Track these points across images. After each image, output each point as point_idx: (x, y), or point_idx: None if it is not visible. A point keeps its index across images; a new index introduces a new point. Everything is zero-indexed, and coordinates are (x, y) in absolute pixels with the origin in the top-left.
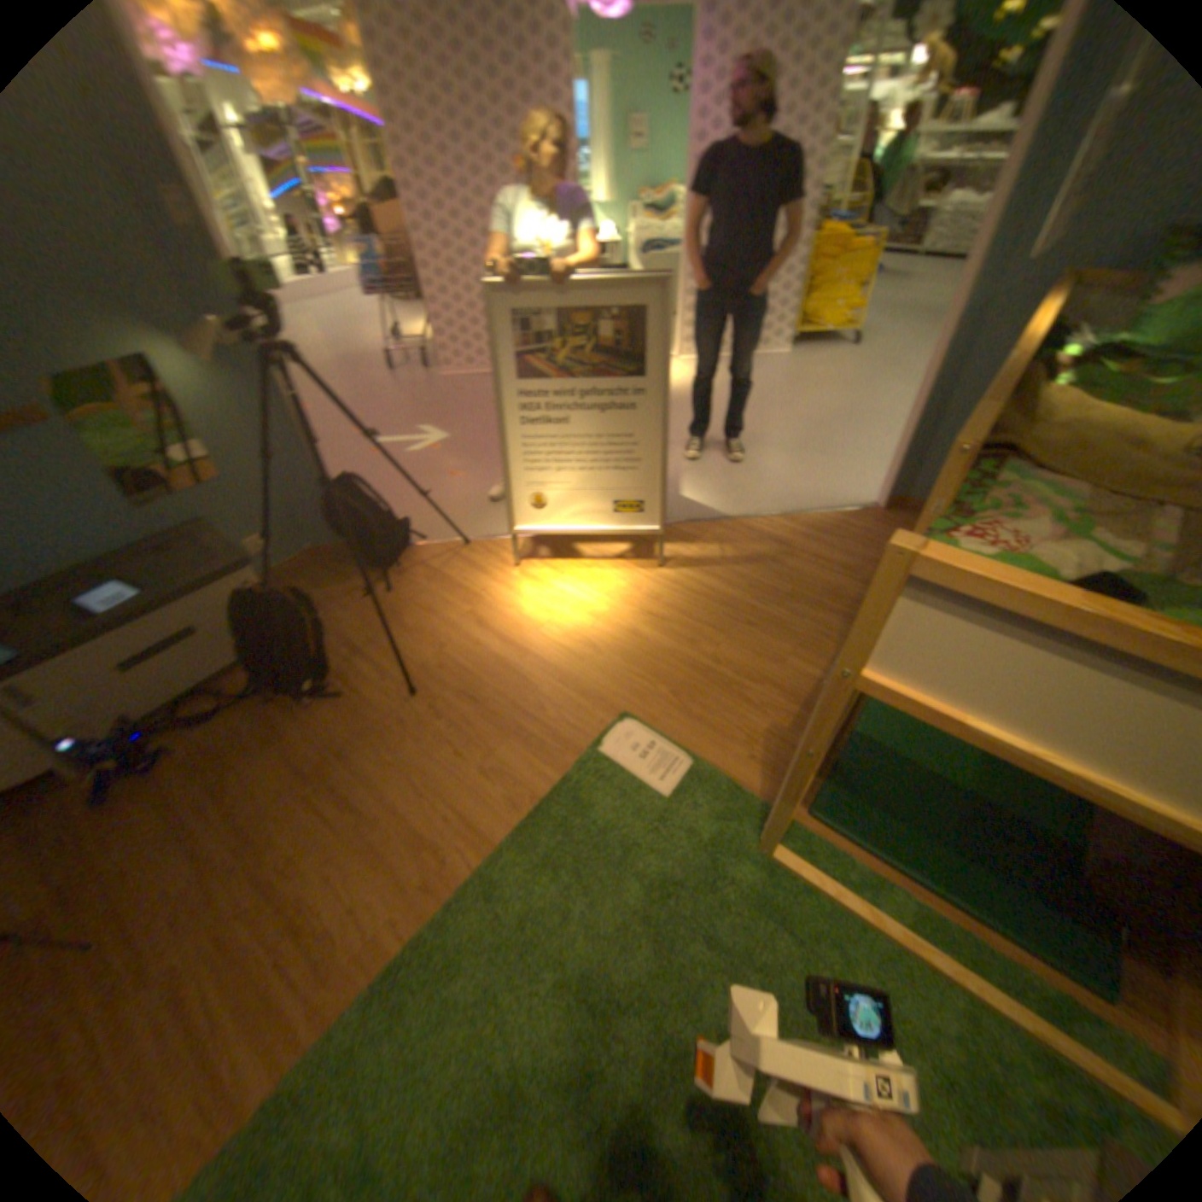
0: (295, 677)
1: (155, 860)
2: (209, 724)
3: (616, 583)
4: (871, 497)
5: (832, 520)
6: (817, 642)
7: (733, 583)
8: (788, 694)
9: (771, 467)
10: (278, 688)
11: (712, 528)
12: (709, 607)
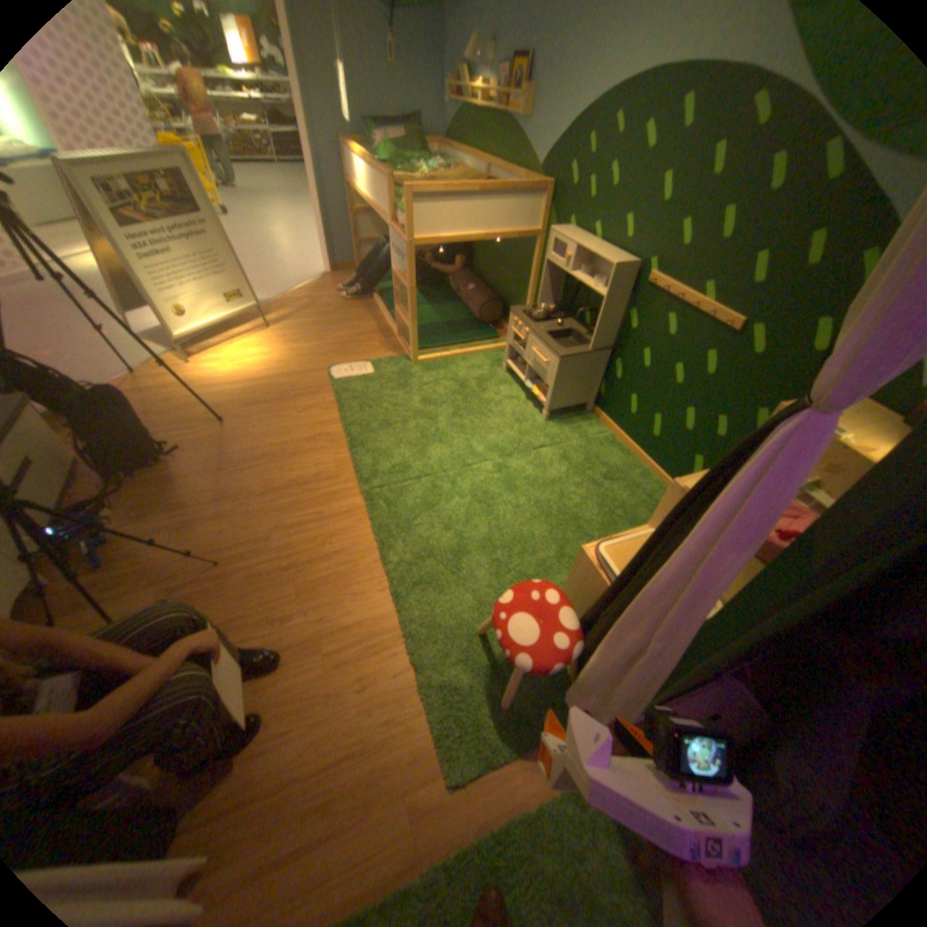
0: (125, 465)
1: (189, 537)
2: (102, 510)
3: (254, 342)
4: (319, 272)
5: (315, 284)
6: (361, 318)
7: (306, 318)
8: (371, 334)
9: (260, 277)
10: (122, 474)
11: (268, 307)
12: (308, 329)
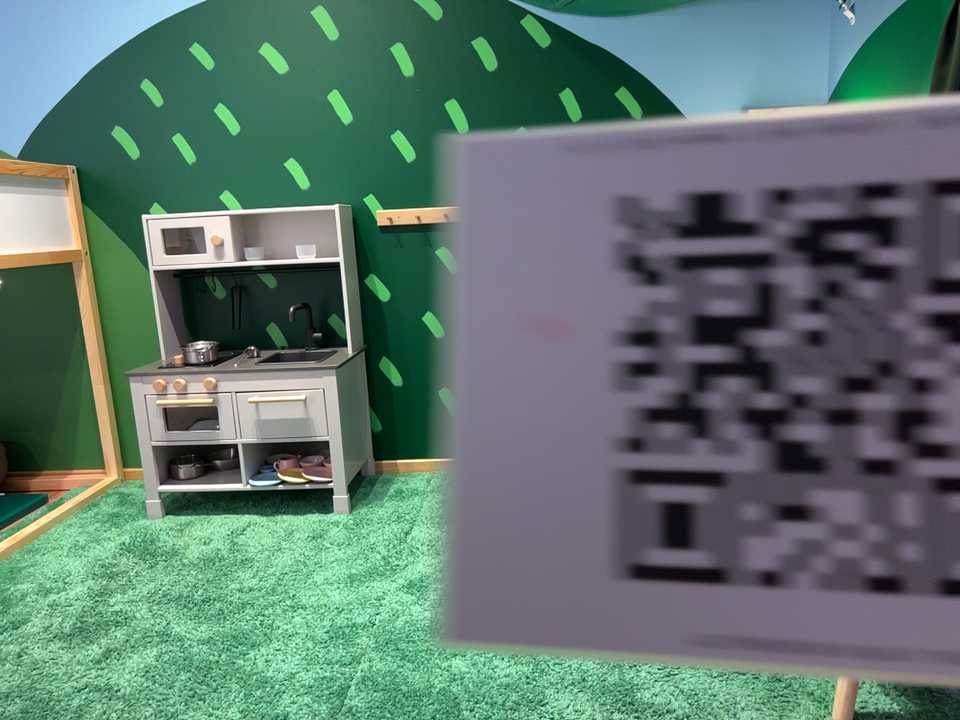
0: None
1: None
2: None
3: None
4: None
5: None
6: None
7: None
8: None
9: None
10: None
11: None
12: None
